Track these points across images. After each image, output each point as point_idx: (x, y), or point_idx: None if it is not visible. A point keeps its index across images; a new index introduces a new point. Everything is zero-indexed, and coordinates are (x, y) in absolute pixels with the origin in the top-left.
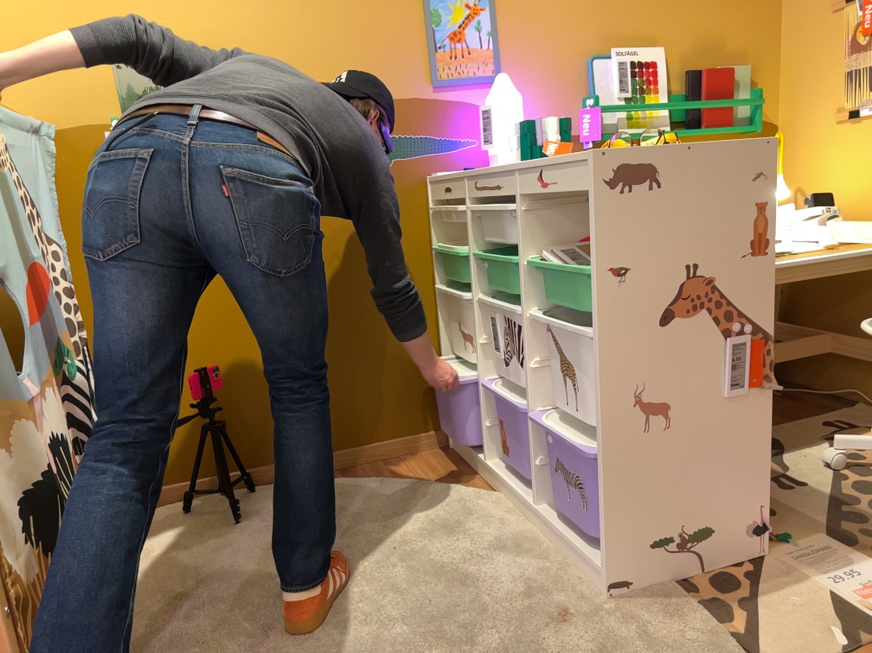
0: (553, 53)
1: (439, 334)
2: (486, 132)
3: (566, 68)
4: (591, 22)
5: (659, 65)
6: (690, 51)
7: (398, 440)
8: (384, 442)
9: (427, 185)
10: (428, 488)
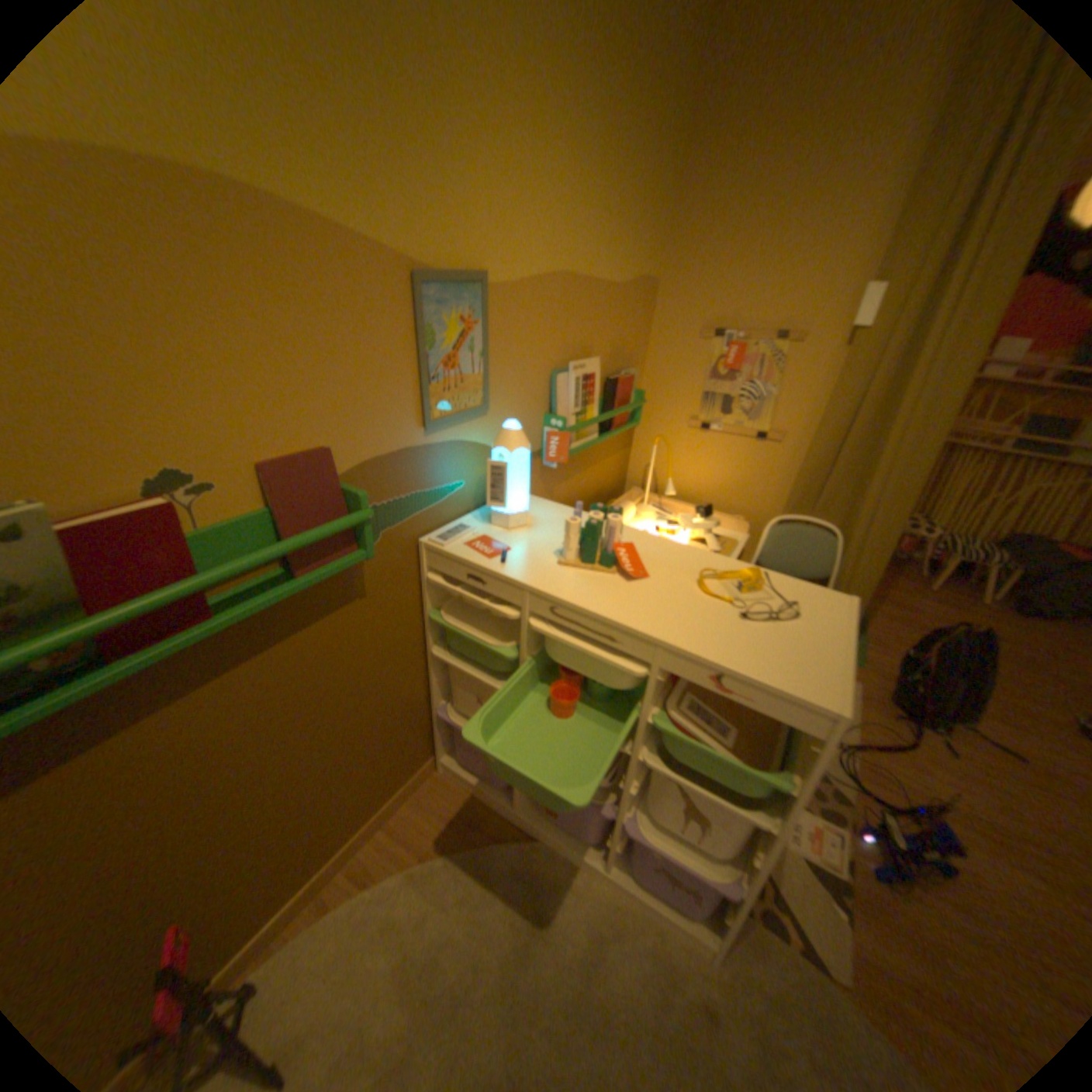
0: (529, 370)
1: (428, 686)
2: (496, 490)
3: (537, 386)
4: (558, 332)
5: (597, 376)
6: (610, 356)
7: (393, 800)
8: (381, 813)
9: (422, 551)
10: (470, 866)
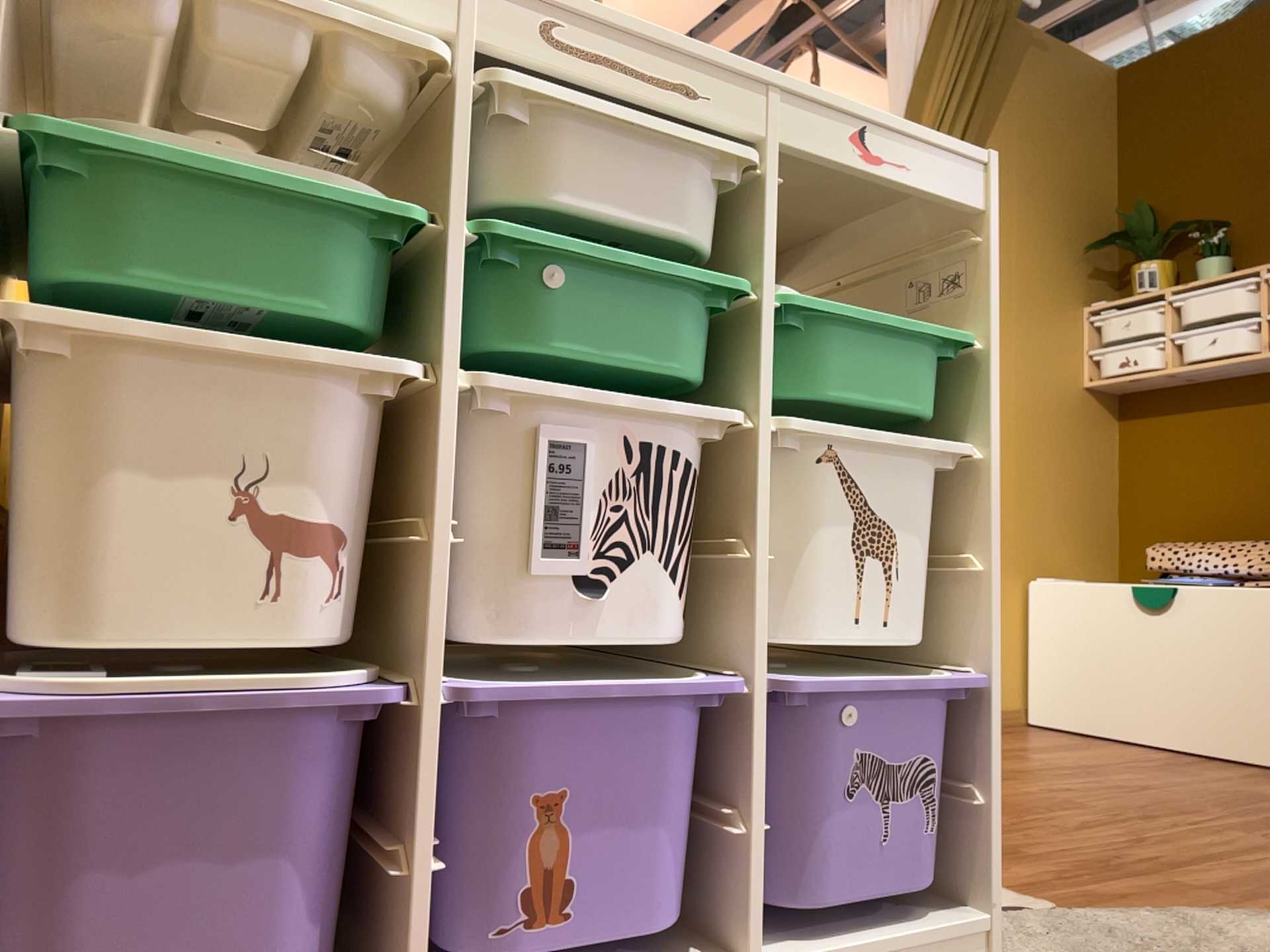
0: None
1: None
2: None
3: None
4: None
5: None
6: None
7: None
8: None
9: None
10: None
